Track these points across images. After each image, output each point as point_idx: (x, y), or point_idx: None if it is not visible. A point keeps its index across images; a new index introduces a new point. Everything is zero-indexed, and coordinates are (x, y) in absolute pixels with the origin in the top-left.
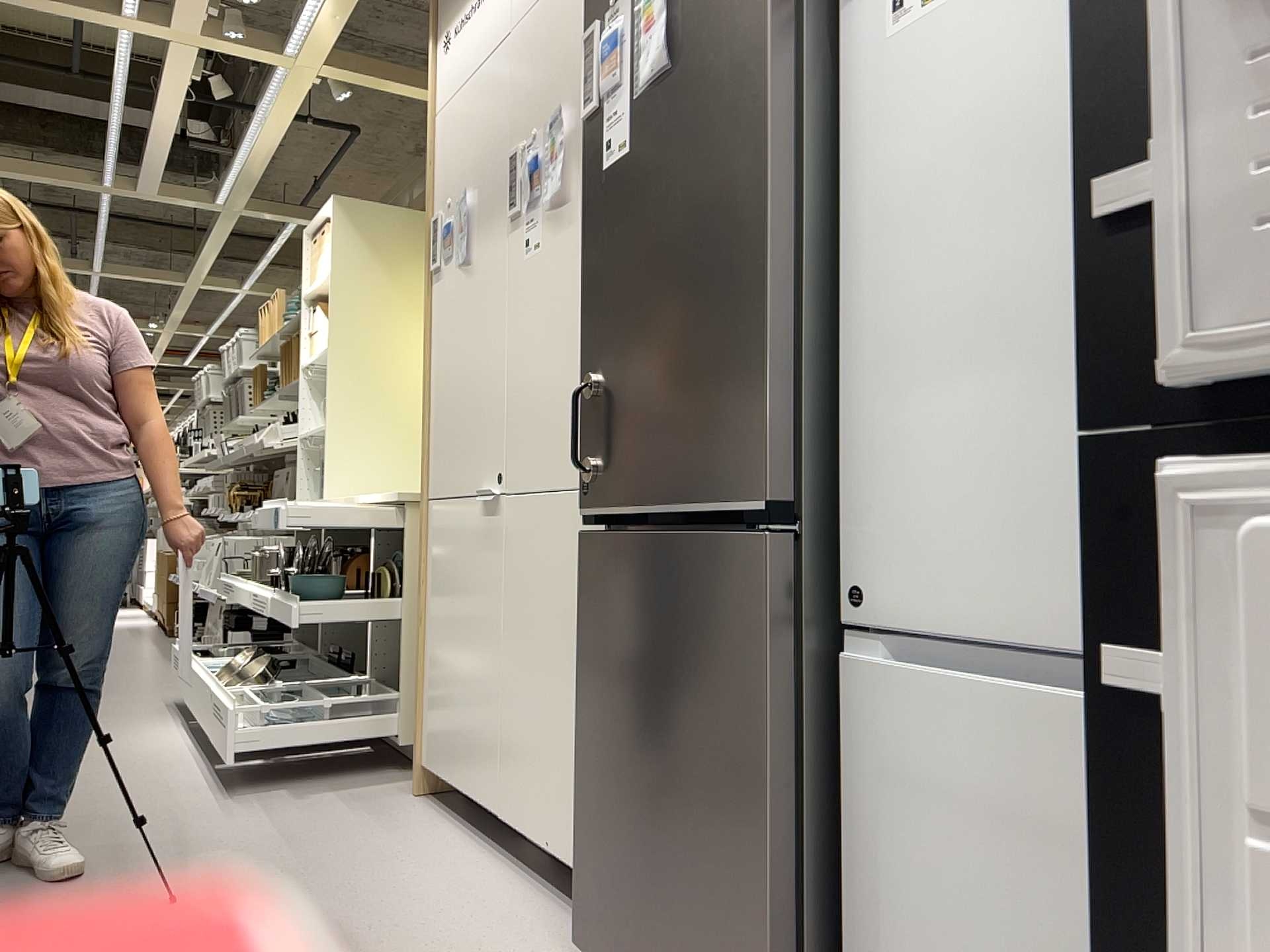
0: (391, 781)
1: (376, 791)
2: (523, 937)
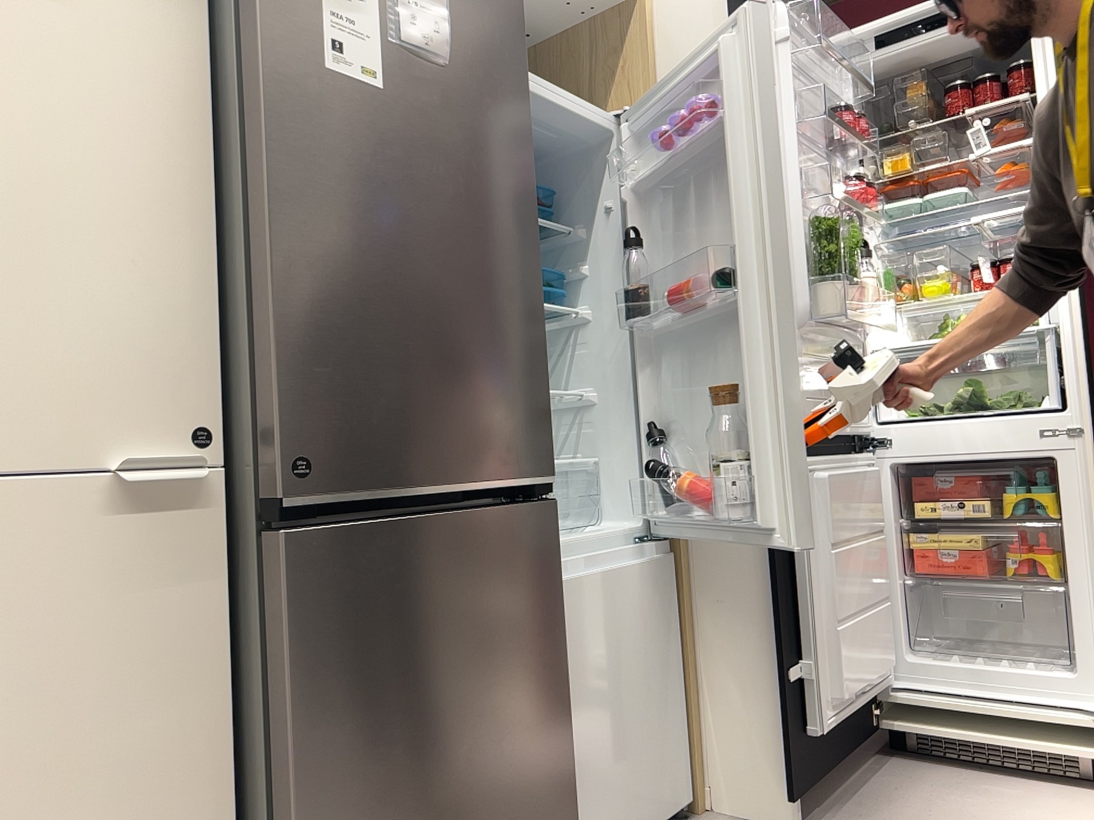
0: None
1: None
2: None
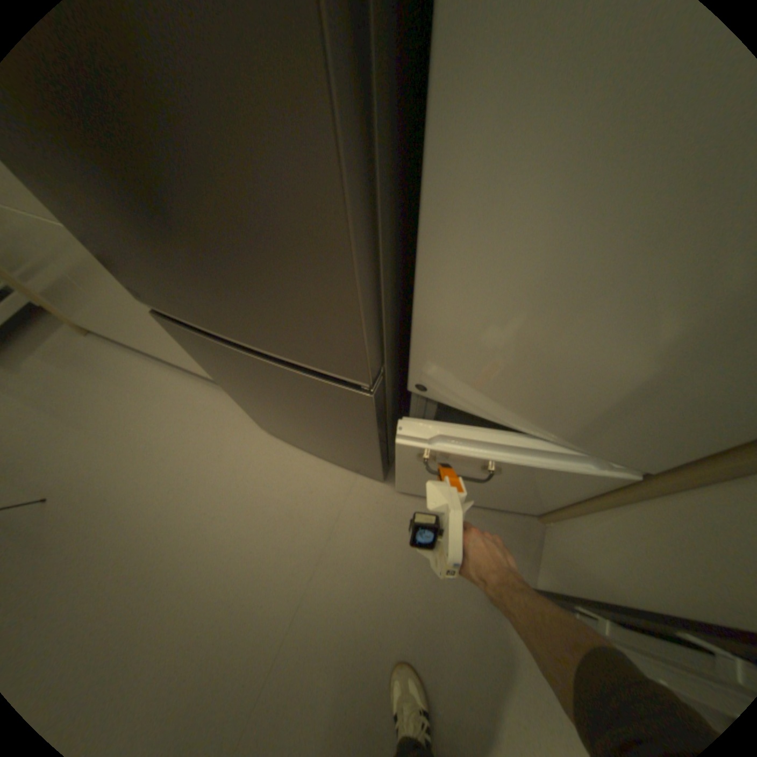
0: (55, 327)
1: (56, 341)
2: (228, 421)
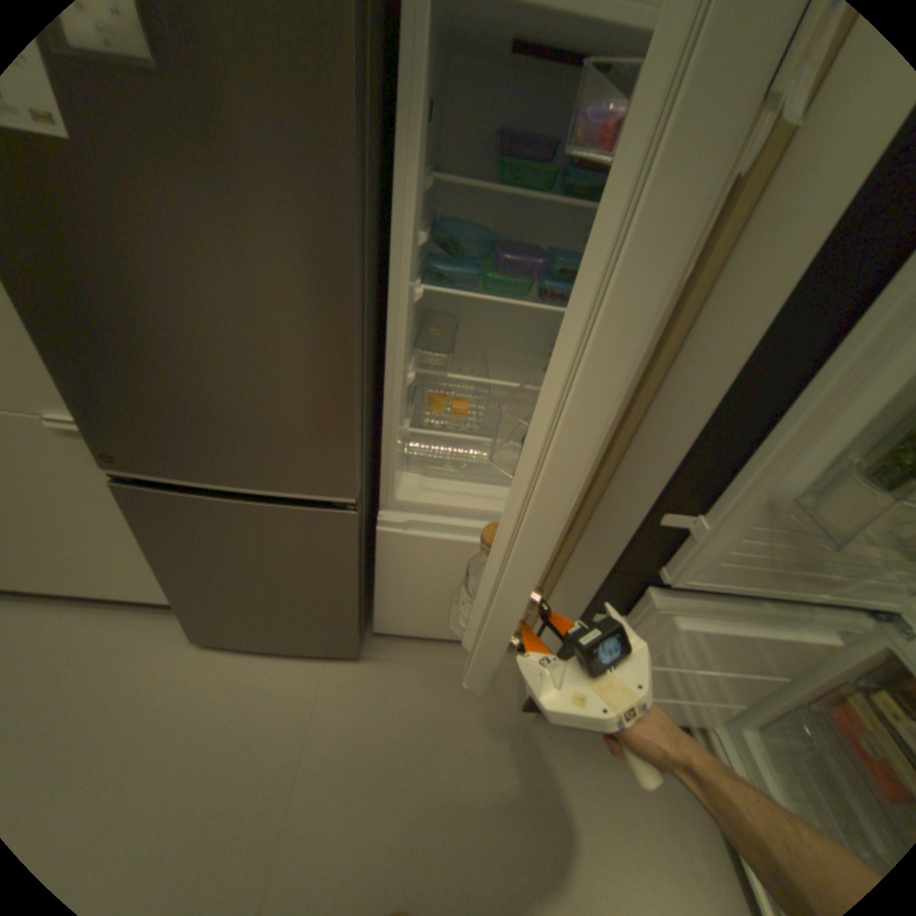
0: None
1: None
2: (135, 649)
